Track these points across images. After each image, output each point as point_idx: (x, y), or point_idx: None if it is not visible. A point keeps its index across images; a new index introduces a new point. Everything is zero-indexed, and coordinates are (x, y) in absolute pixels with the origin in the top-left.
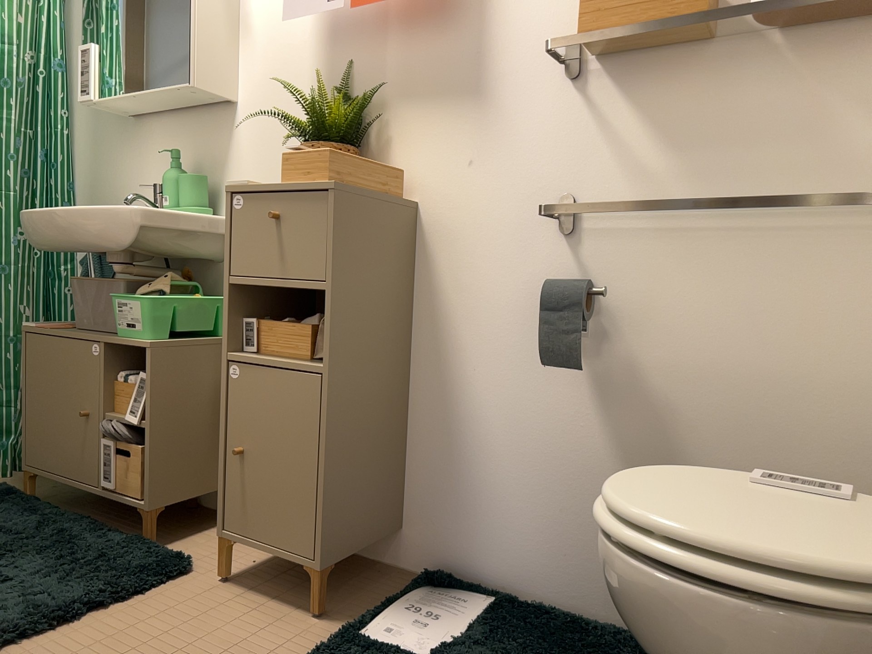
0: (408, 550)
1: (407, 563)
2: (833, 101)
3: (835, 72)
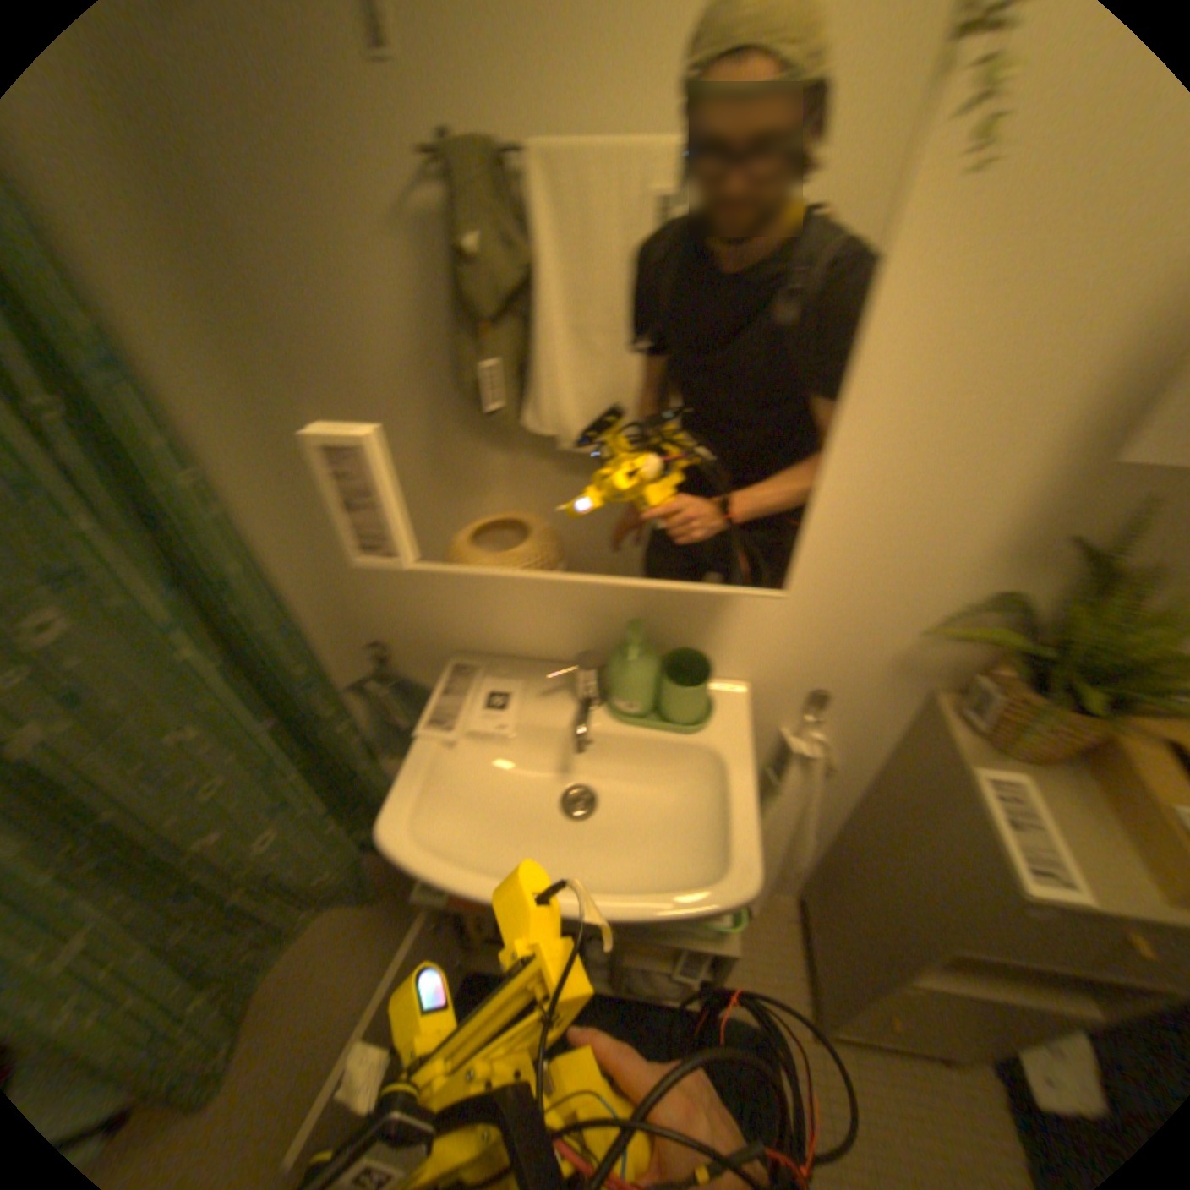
0: None
1: None
2: None
3: None
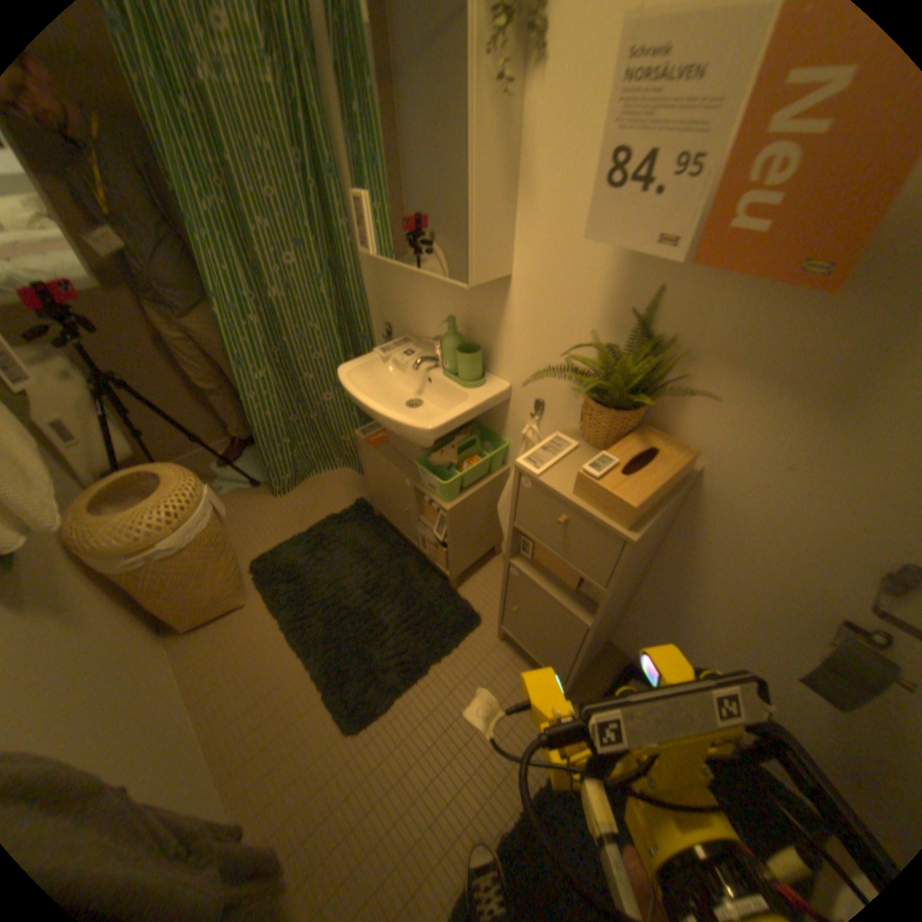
0: (618, 641)
1: (615, 645)
2: None
3: None
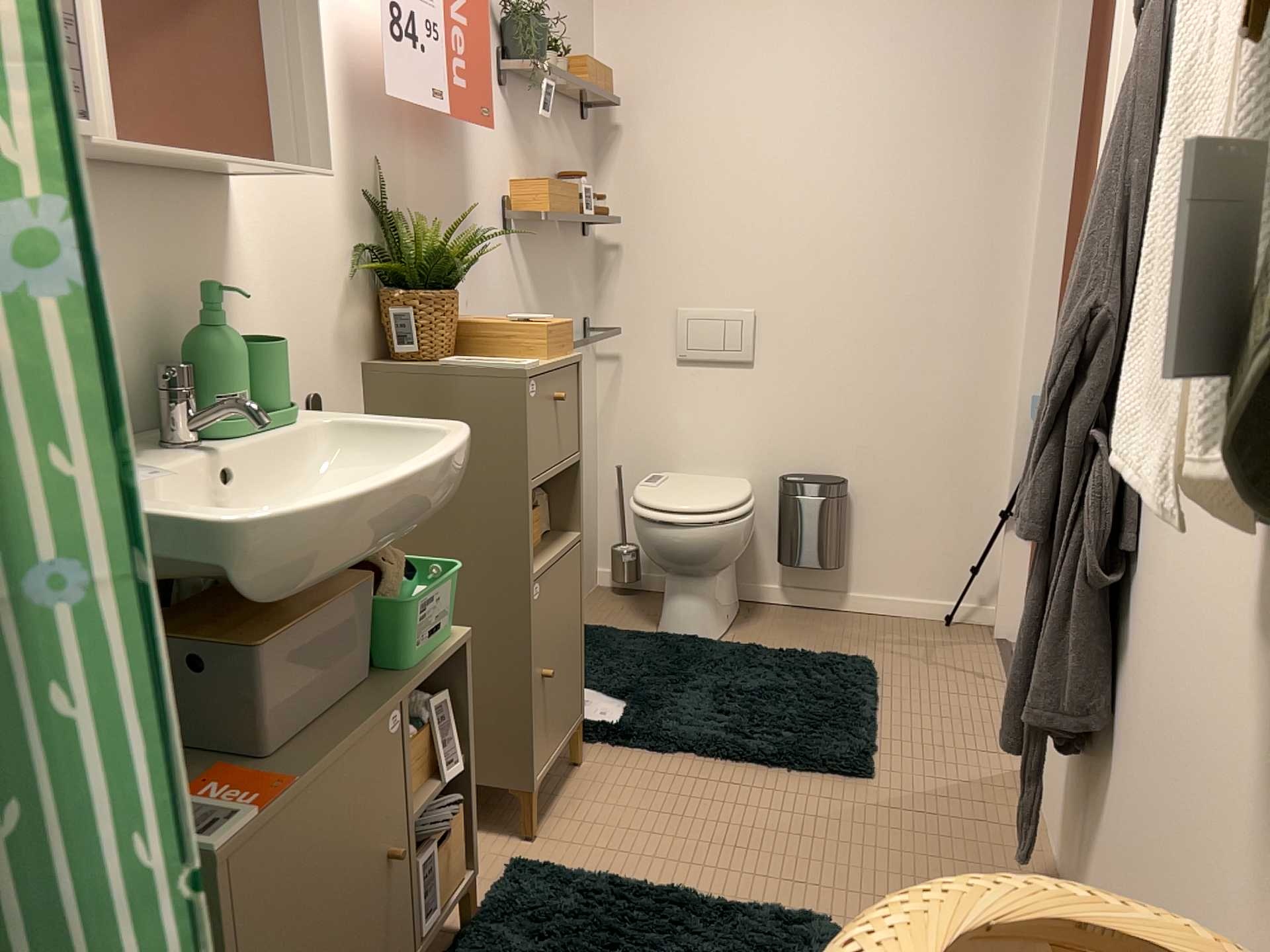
0: None
1: None
2: (572, 269)
3: (572, 252)
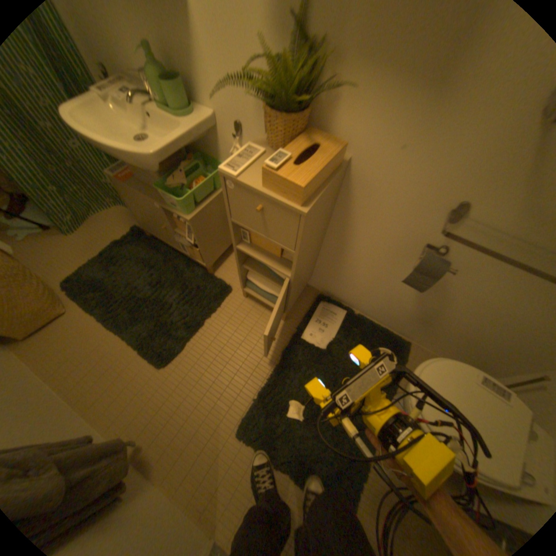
0: (312, 283)
1: (311, 286)
2: None
3: None
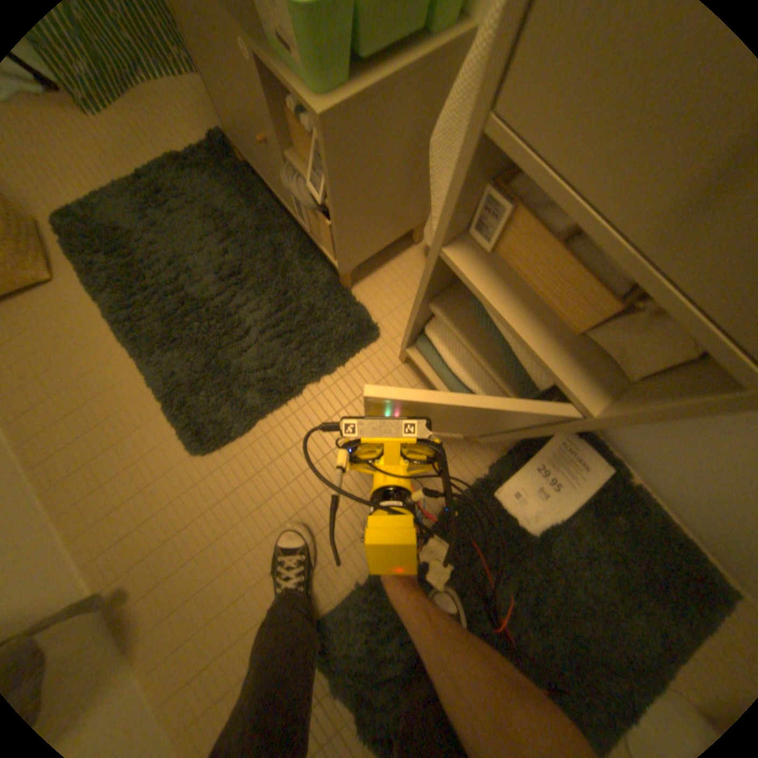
0: None
1: None
2: None
3: None
